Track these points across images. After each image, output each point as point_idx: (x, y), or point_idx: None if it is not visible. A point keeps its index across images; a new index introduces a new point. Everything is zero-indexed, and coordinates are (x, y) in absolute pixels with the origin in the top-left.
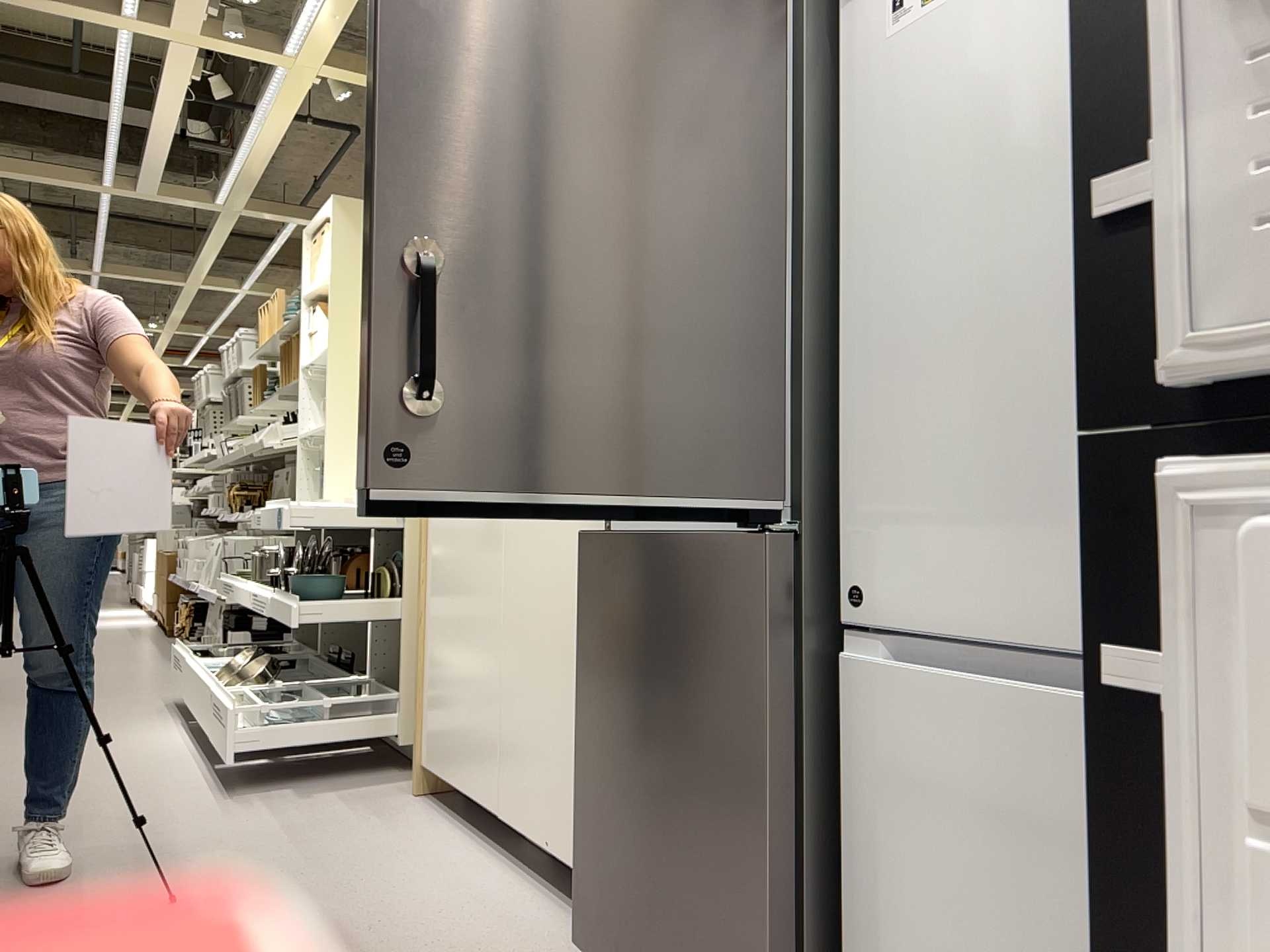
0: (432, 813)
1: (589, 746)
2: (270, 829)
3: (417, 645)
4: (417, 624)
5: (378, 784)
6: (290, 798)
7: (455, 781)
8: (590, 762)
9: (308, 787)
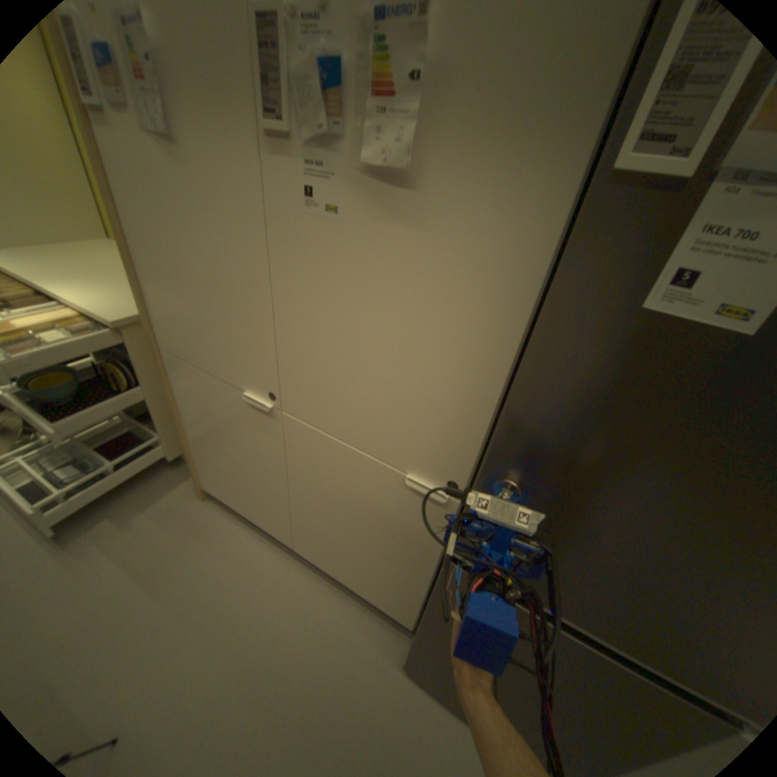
0: (224, 518)
1: (435, 638)
2: (123, 584)
3: (178, 435)
4: (175, 424)
5: (167, 491)
6: (112, 532)
7: (242, 513)
8: (434, 641)
9: (118, 512)
